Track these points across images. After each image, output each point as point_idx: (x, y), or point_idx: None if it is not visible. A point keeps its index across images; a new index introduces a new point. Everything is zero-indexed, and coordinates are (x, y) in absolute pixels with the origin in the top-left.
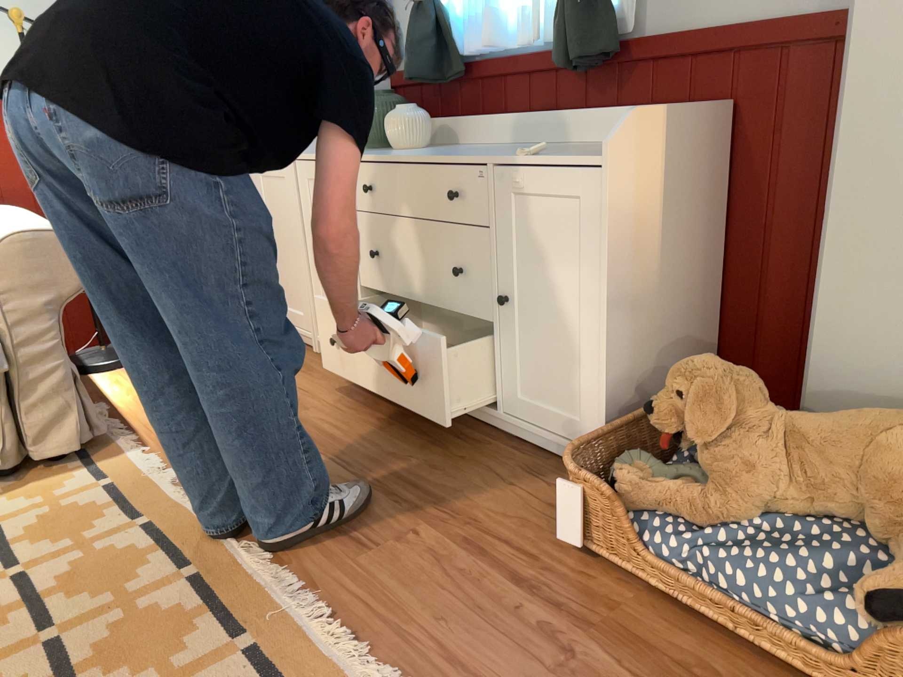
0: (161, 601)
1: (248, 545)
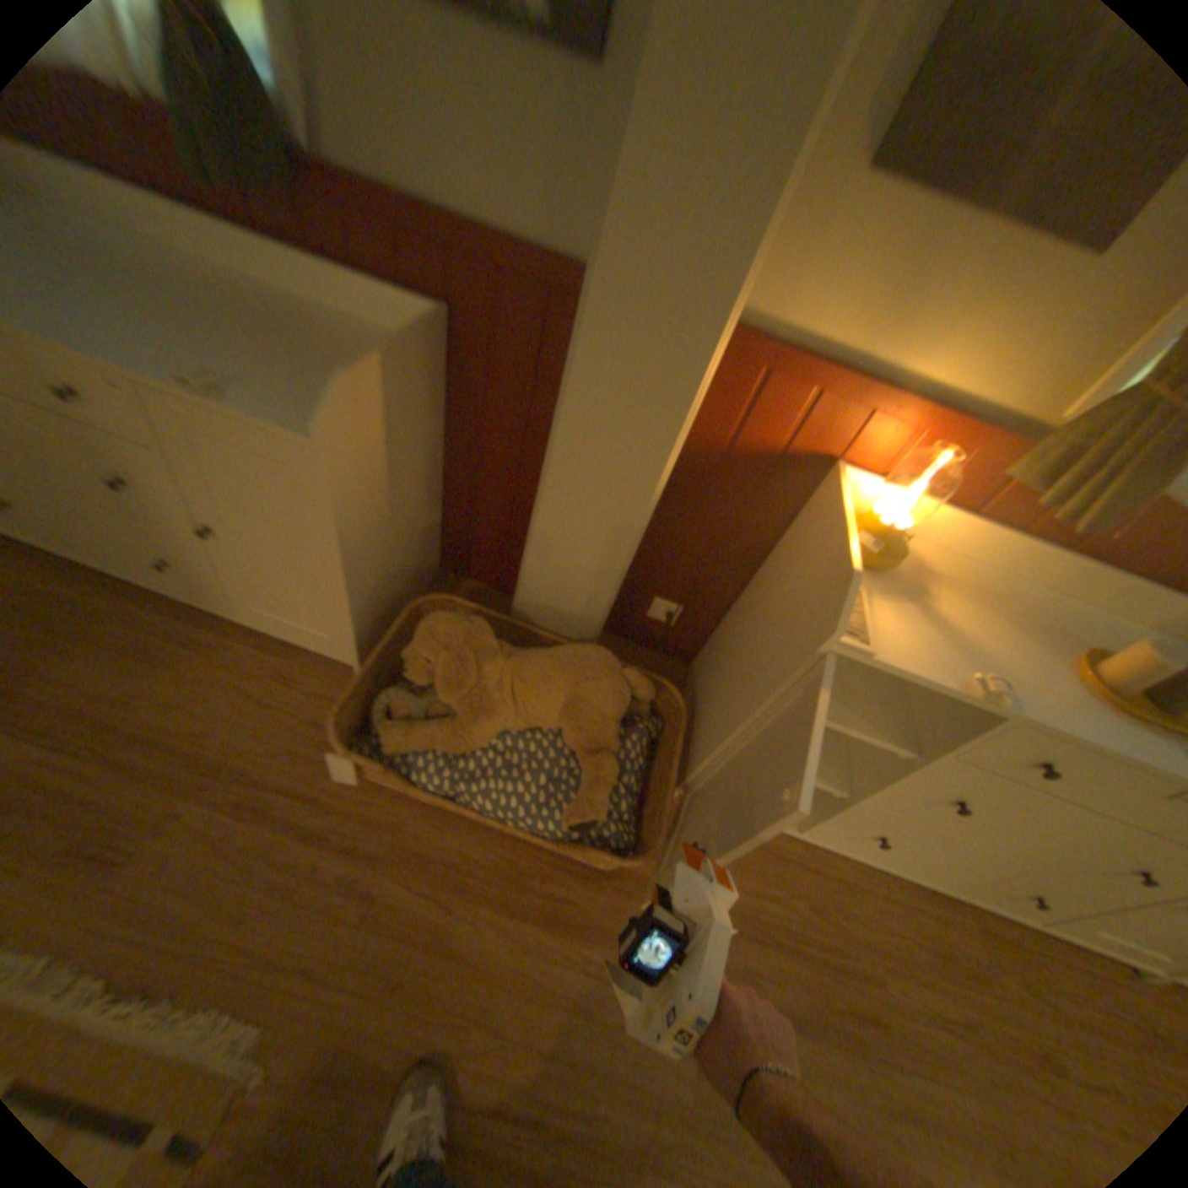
0: None
1: None
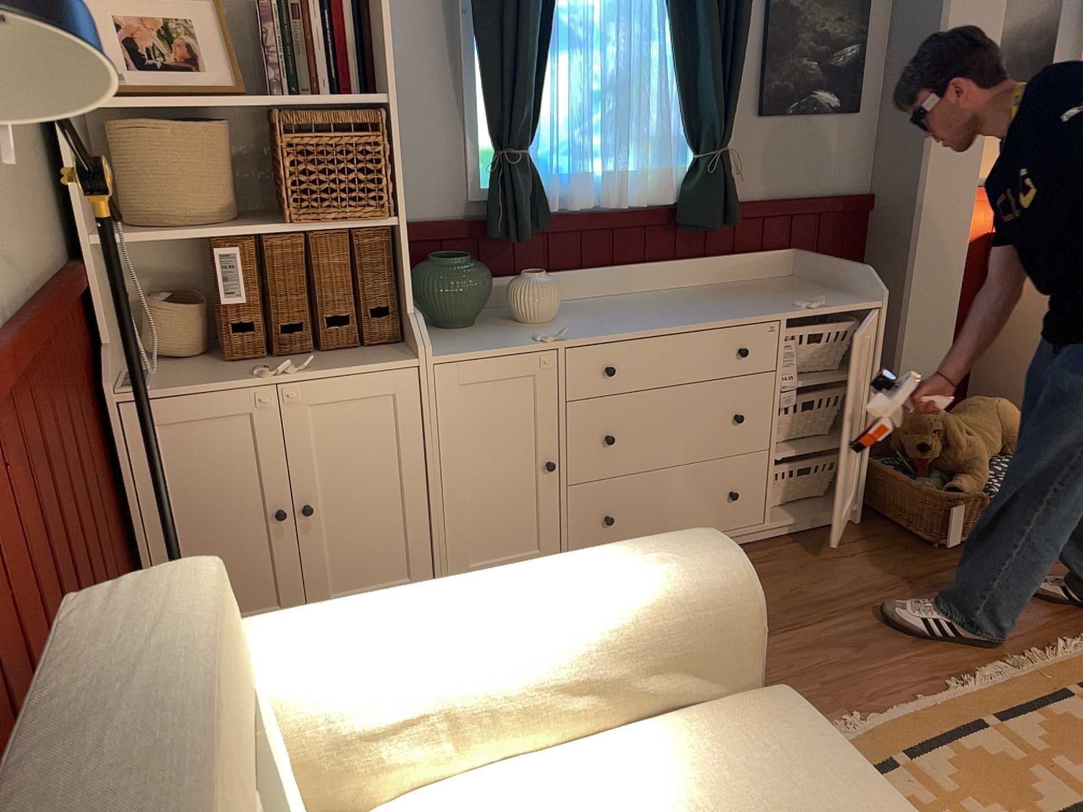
0: (1036, 738)
1: (943, 689)
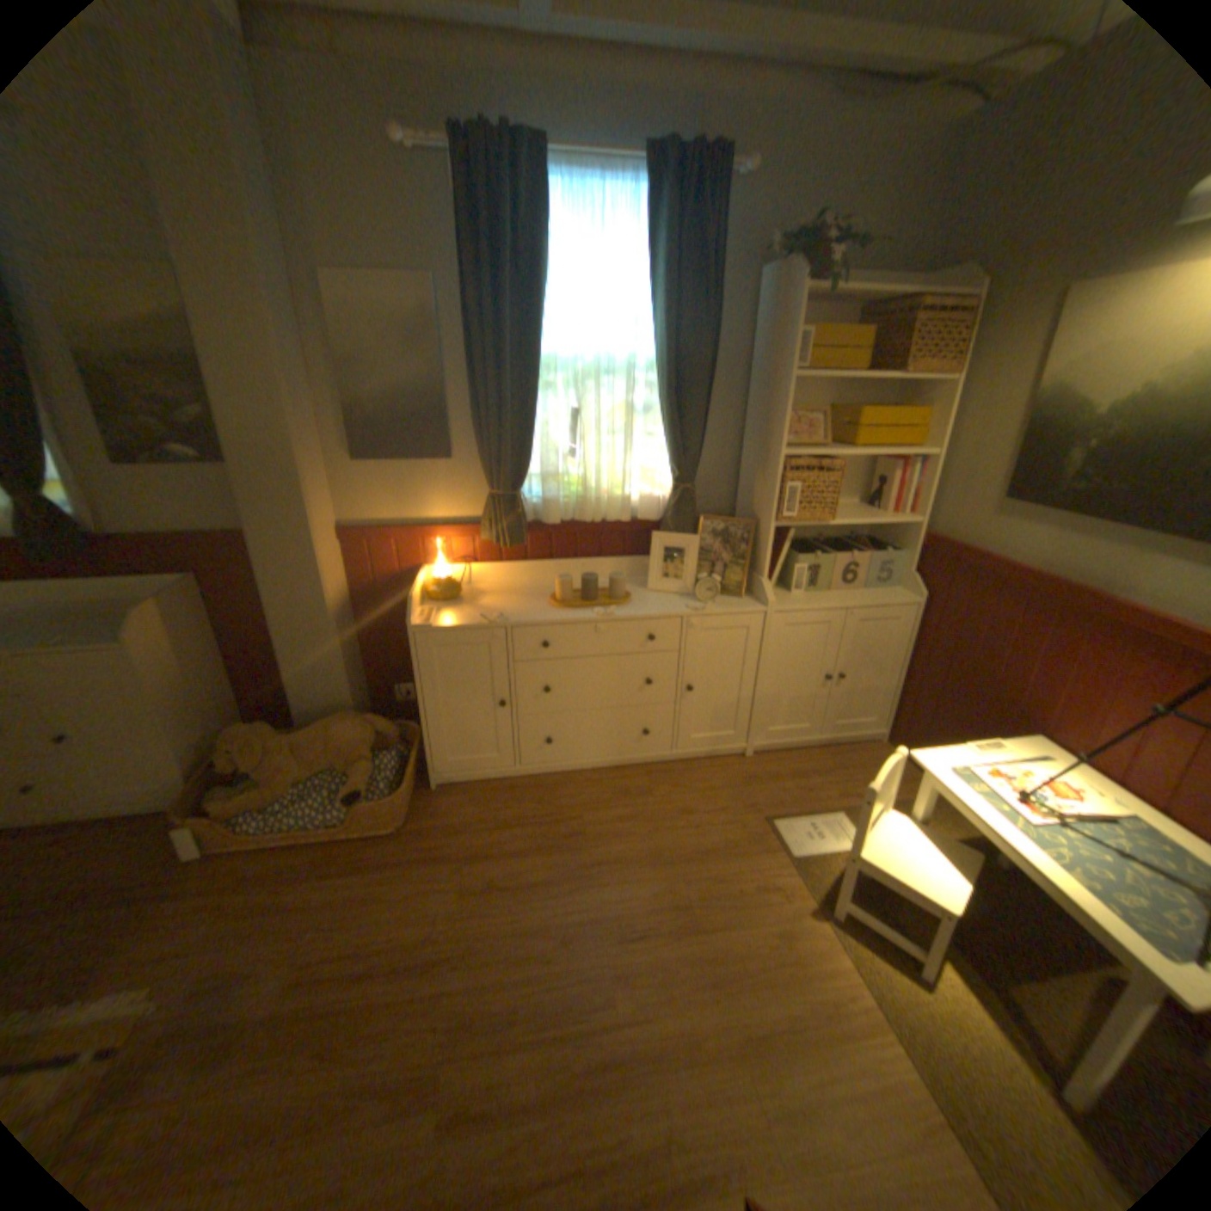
0: None
1: None
